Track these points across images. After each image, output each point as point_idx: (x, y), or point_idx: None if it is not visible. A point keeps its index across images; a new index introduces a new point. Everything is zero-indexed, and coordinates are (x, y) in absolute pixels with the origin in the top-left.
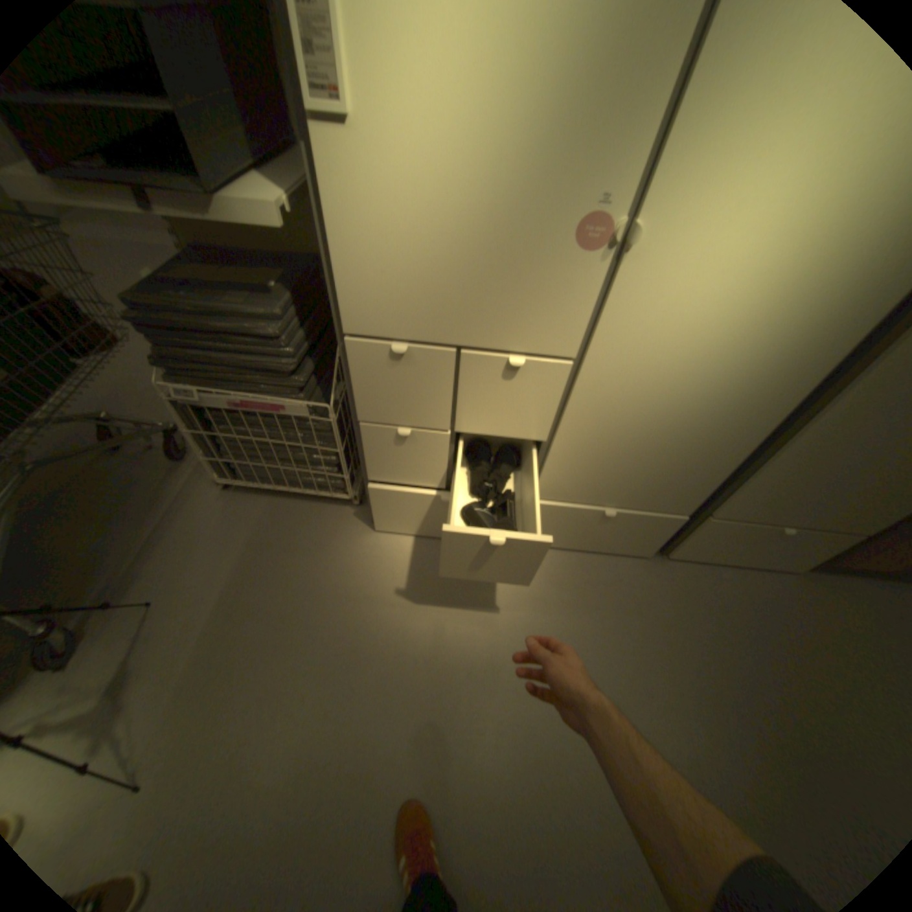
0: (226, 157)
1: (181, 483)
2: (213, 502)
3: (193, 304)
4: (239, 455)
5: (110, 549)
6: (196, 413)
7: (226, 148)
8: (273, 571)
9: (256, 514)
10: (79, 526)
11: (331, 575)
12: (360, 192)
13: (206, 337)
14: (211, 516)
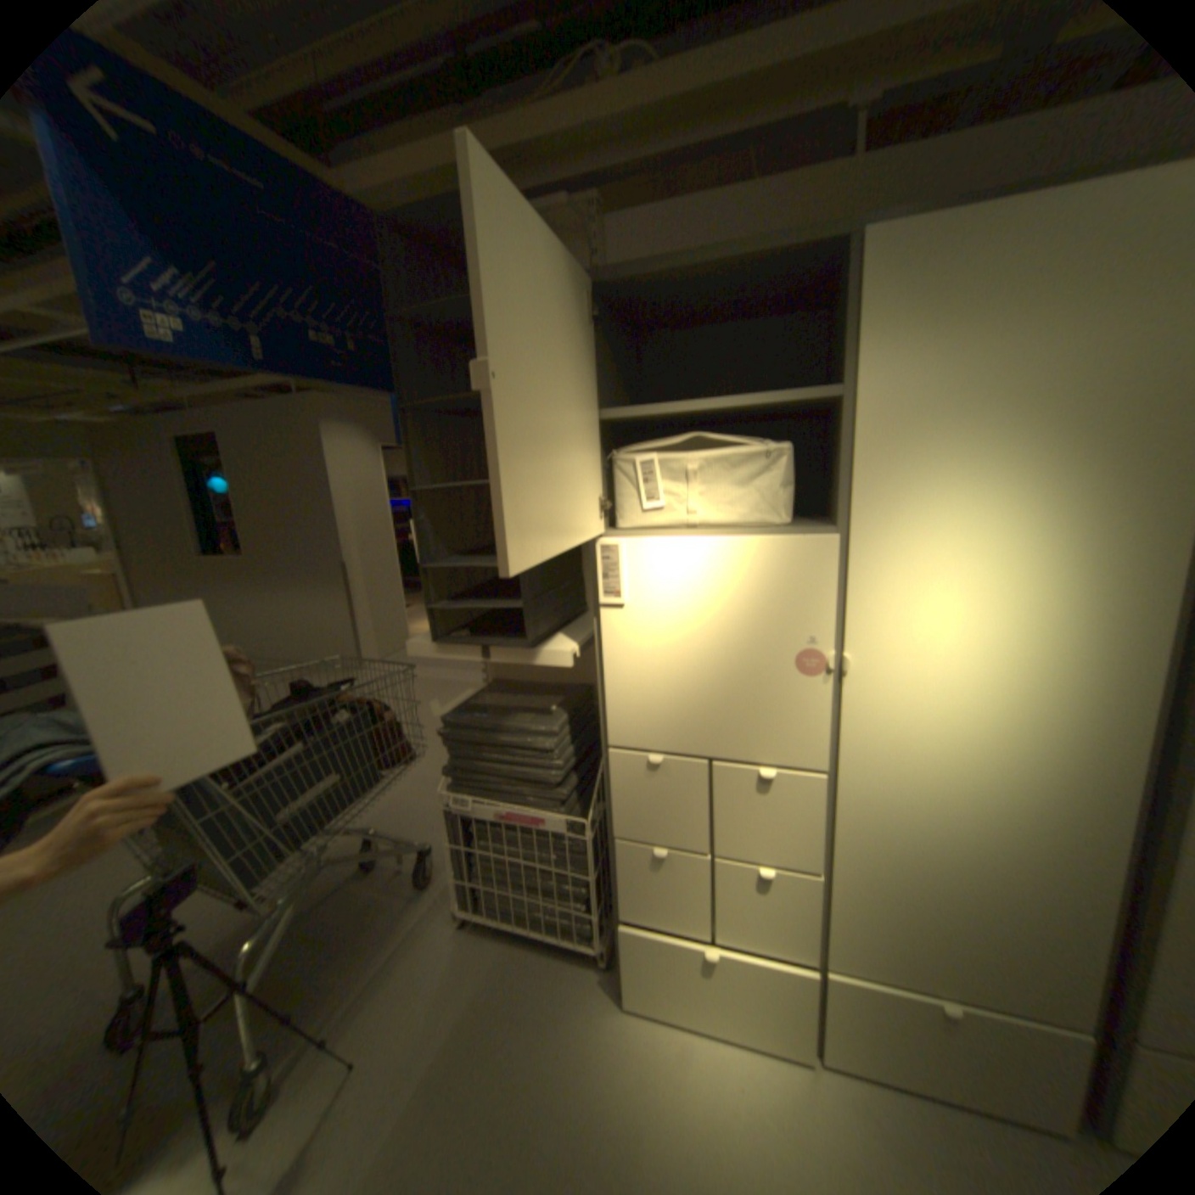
0: (543, 627)
1: (417, 918)
2: (443, 946)
3: (492, 724)
4: (487, 881)
5: (332, 990)
6: (462, 827)
7: (544, 622)
8: (492, 1052)
9: (485, 968)
10: (312, 957)
11: (561, 1073)
12: (630, 645)
13: (493, 752)
14: (439, 963)
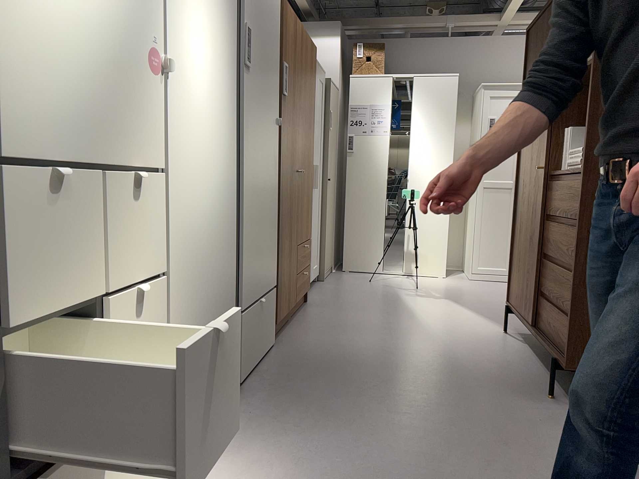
0: None
1: None
2: None
3: None
4: None
5: None
6: None
7: None
8: None
9: None
10: None
11: None
12: None
13: None
14: None
